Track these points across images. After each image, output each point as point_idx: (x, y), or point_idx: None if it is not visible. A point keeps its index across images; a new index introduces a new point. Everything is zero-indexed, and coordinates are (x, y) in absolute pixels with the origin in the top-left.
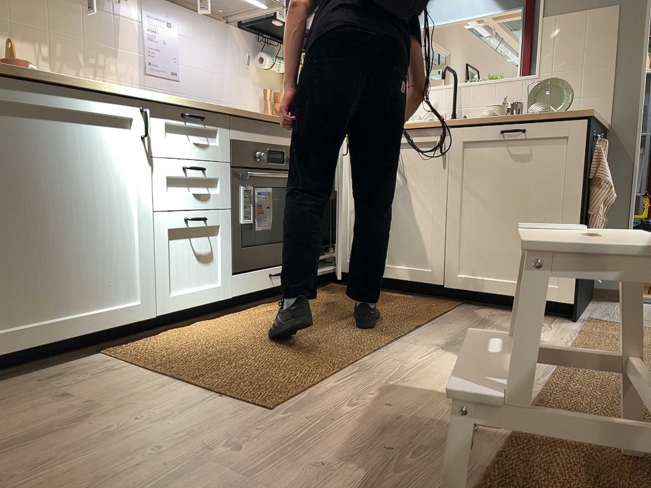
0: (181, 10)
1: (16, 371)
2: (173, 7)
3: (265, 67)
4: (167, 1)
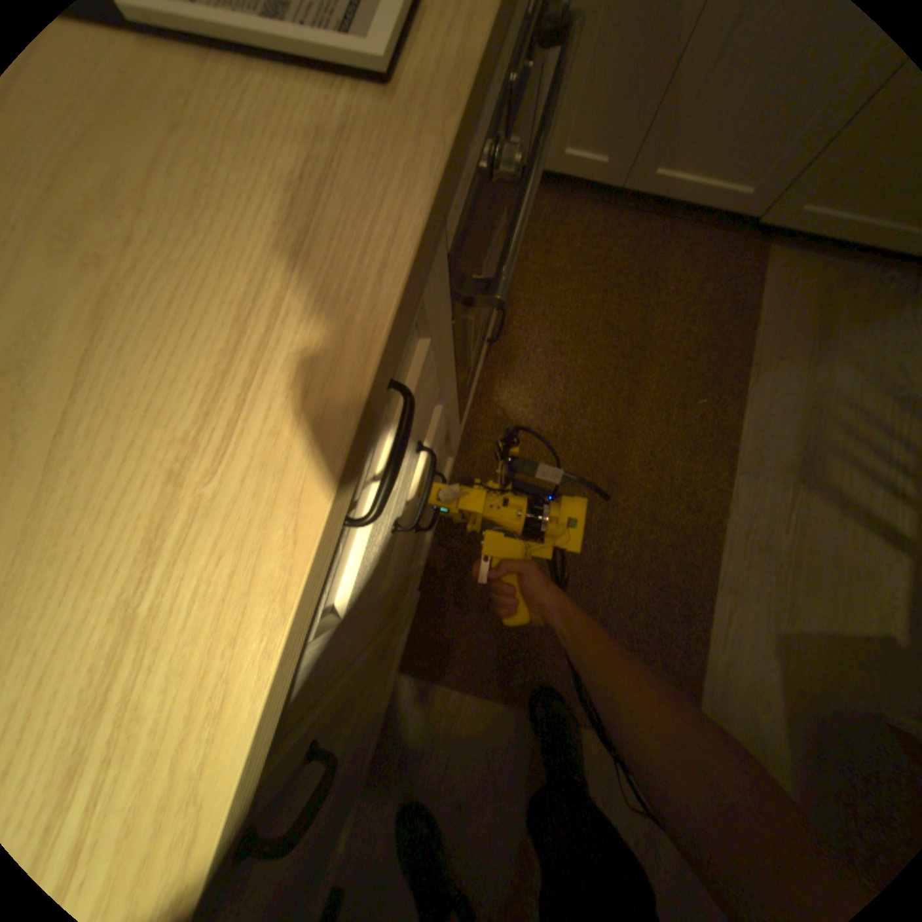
0: None
1: None
2: None
3: None
4: None
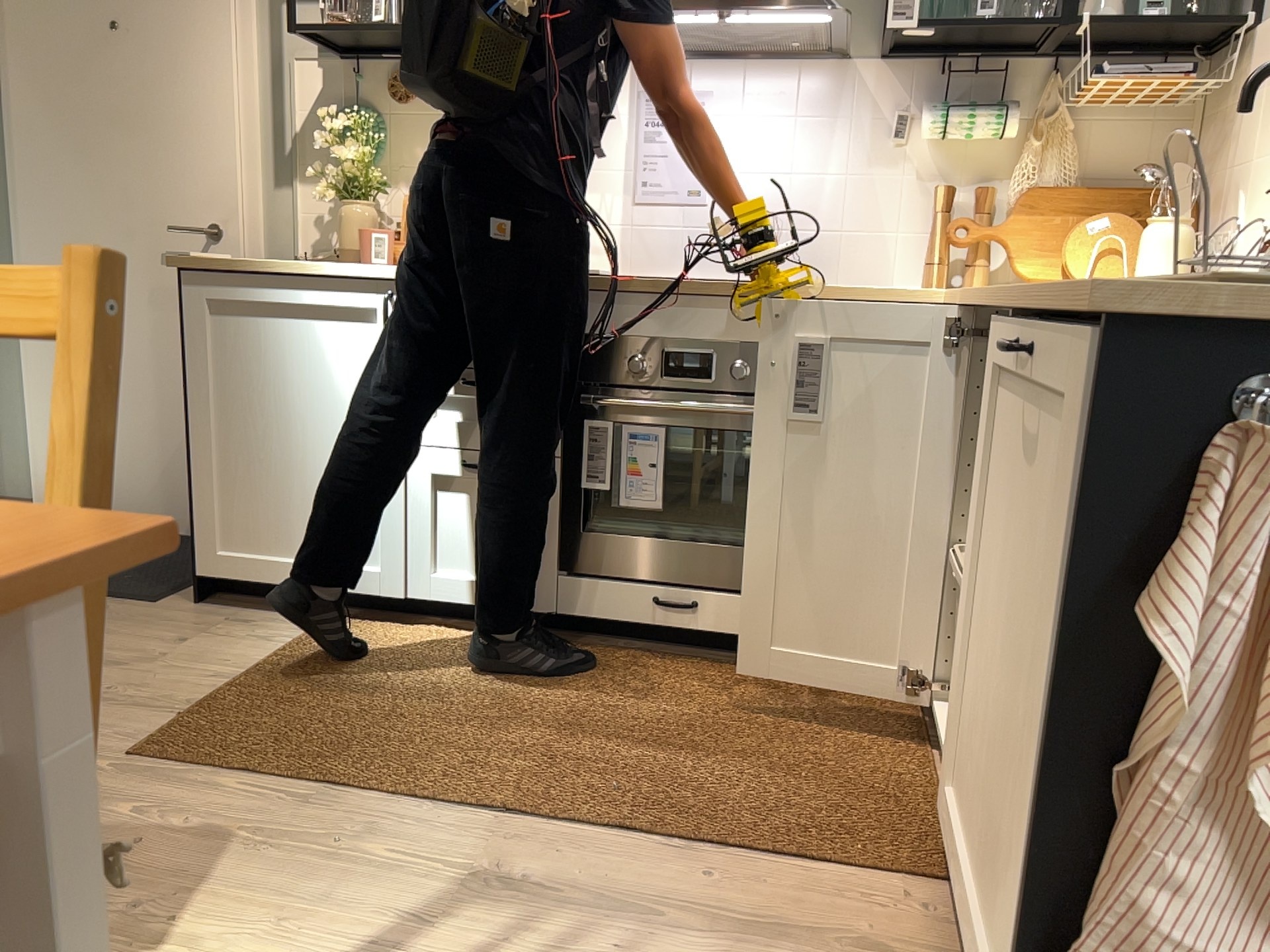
0: (737, 59)
1: (253, 603)
2: (719, 59)
3: (922, 137)
4: (688, 54)
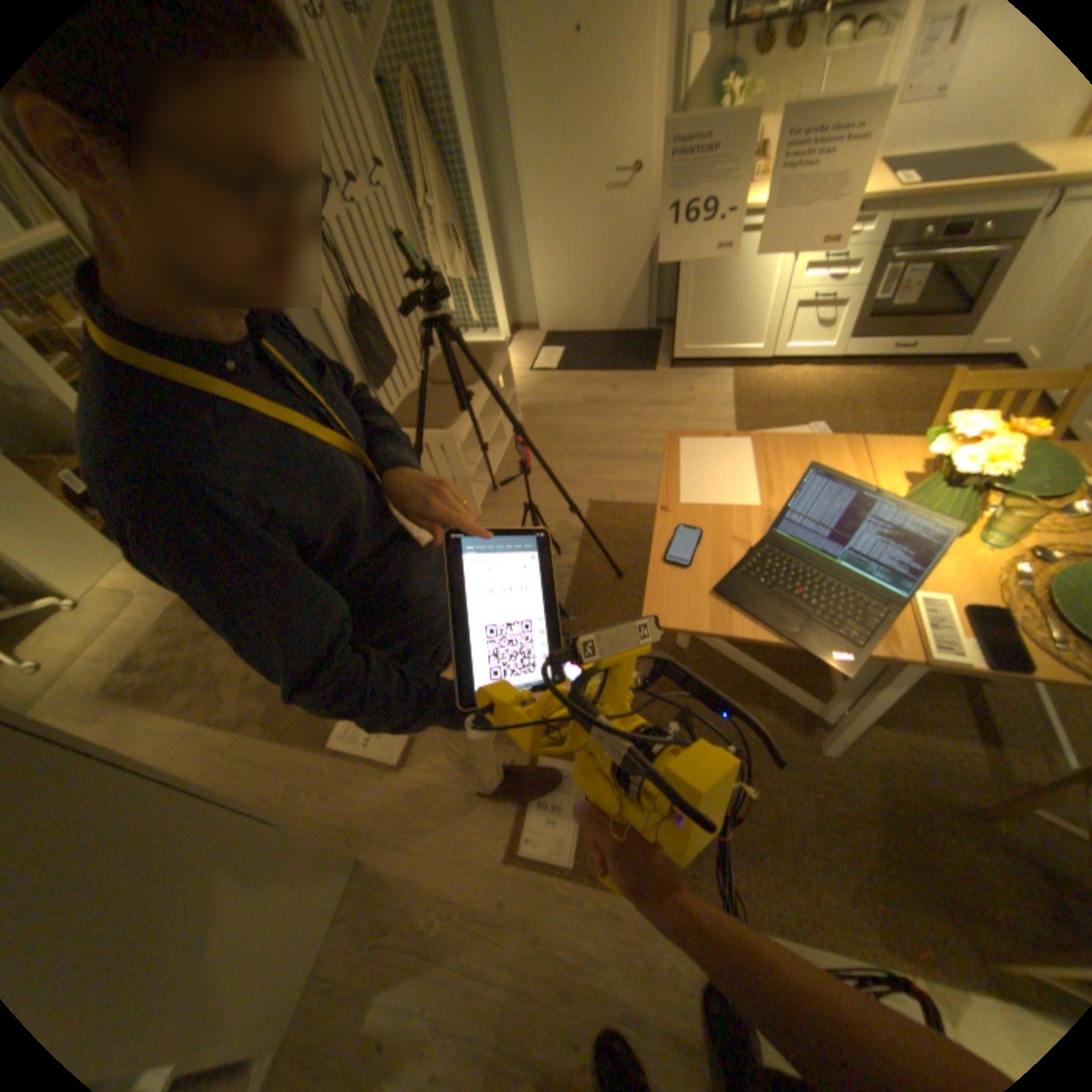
0: None
1: (693, 365)
2: None
3: None
4: None
